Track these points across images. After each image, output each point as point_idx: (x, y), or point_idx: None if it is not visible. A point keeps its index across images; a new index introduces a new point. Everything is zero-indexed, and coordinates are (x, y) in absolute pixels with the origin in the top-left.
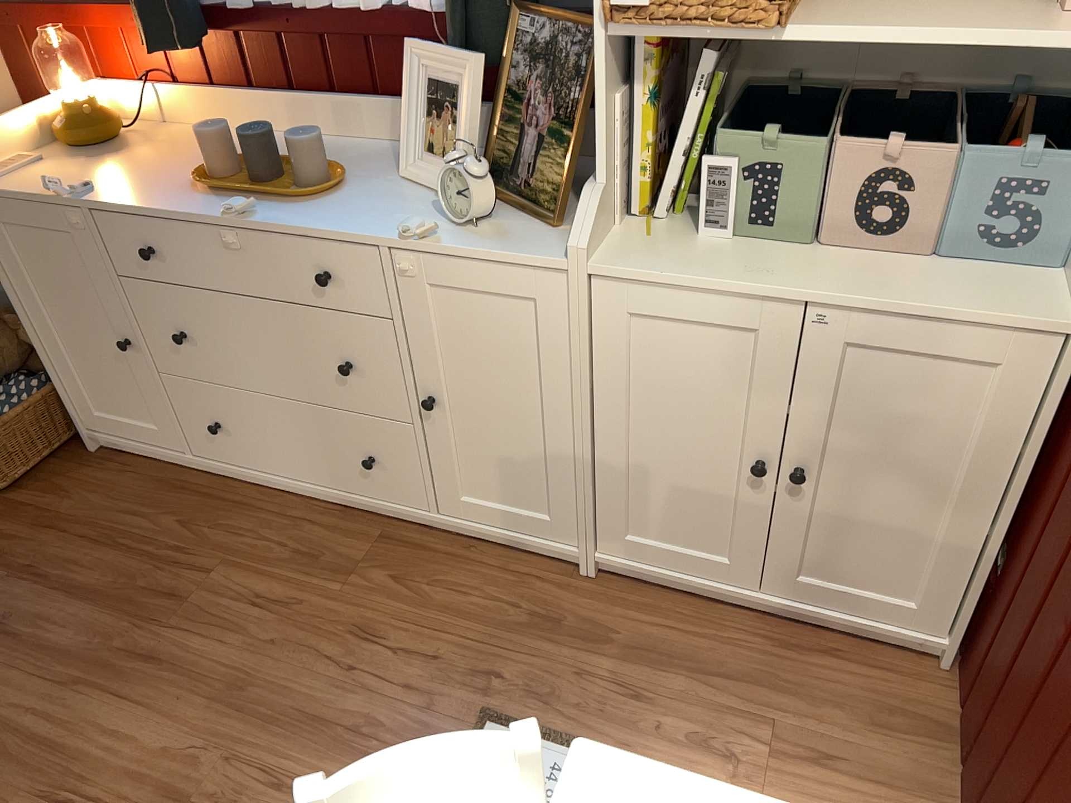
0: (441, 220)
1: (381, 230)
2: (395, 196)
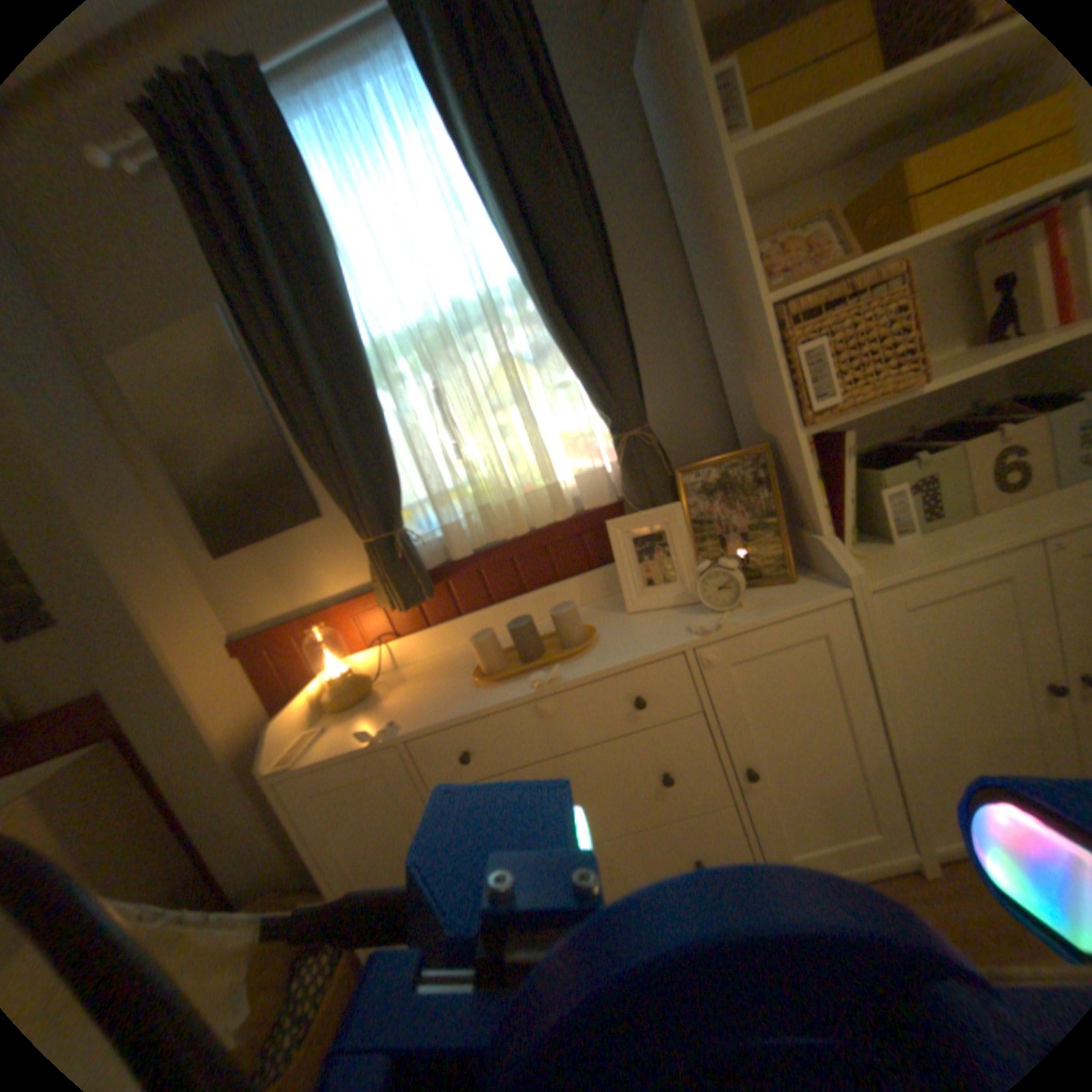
0: (700, 614)
1: (667, 638)
2: (634, 621)
